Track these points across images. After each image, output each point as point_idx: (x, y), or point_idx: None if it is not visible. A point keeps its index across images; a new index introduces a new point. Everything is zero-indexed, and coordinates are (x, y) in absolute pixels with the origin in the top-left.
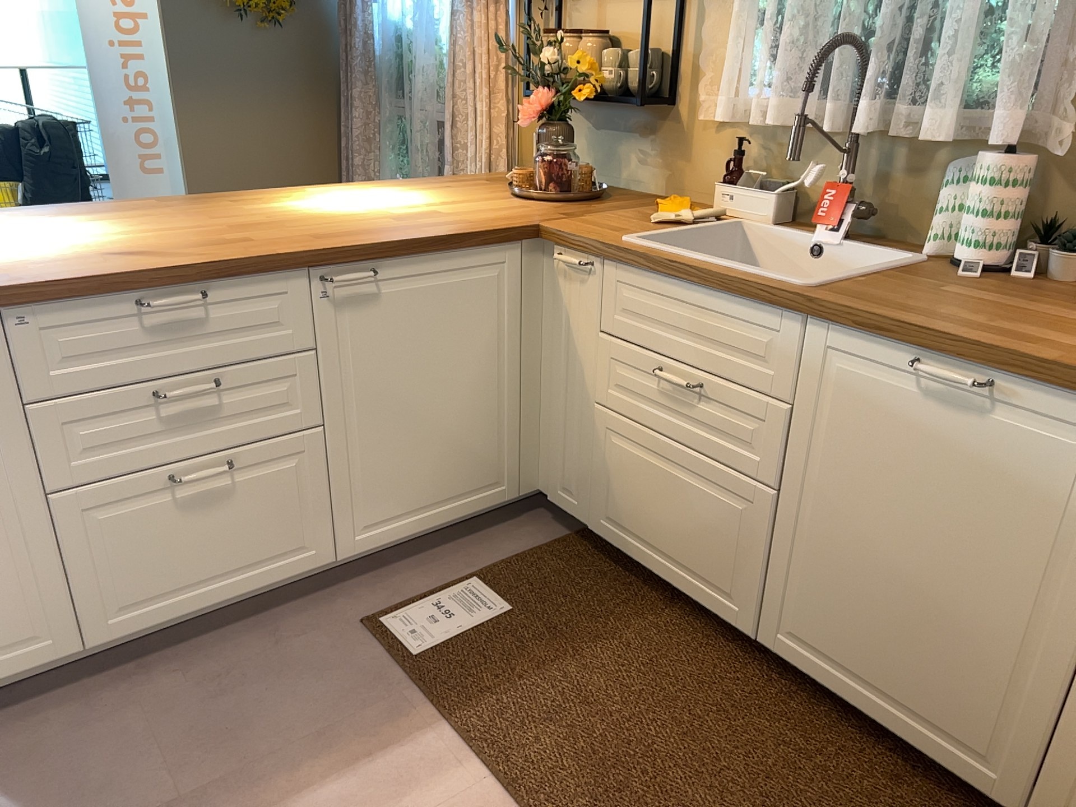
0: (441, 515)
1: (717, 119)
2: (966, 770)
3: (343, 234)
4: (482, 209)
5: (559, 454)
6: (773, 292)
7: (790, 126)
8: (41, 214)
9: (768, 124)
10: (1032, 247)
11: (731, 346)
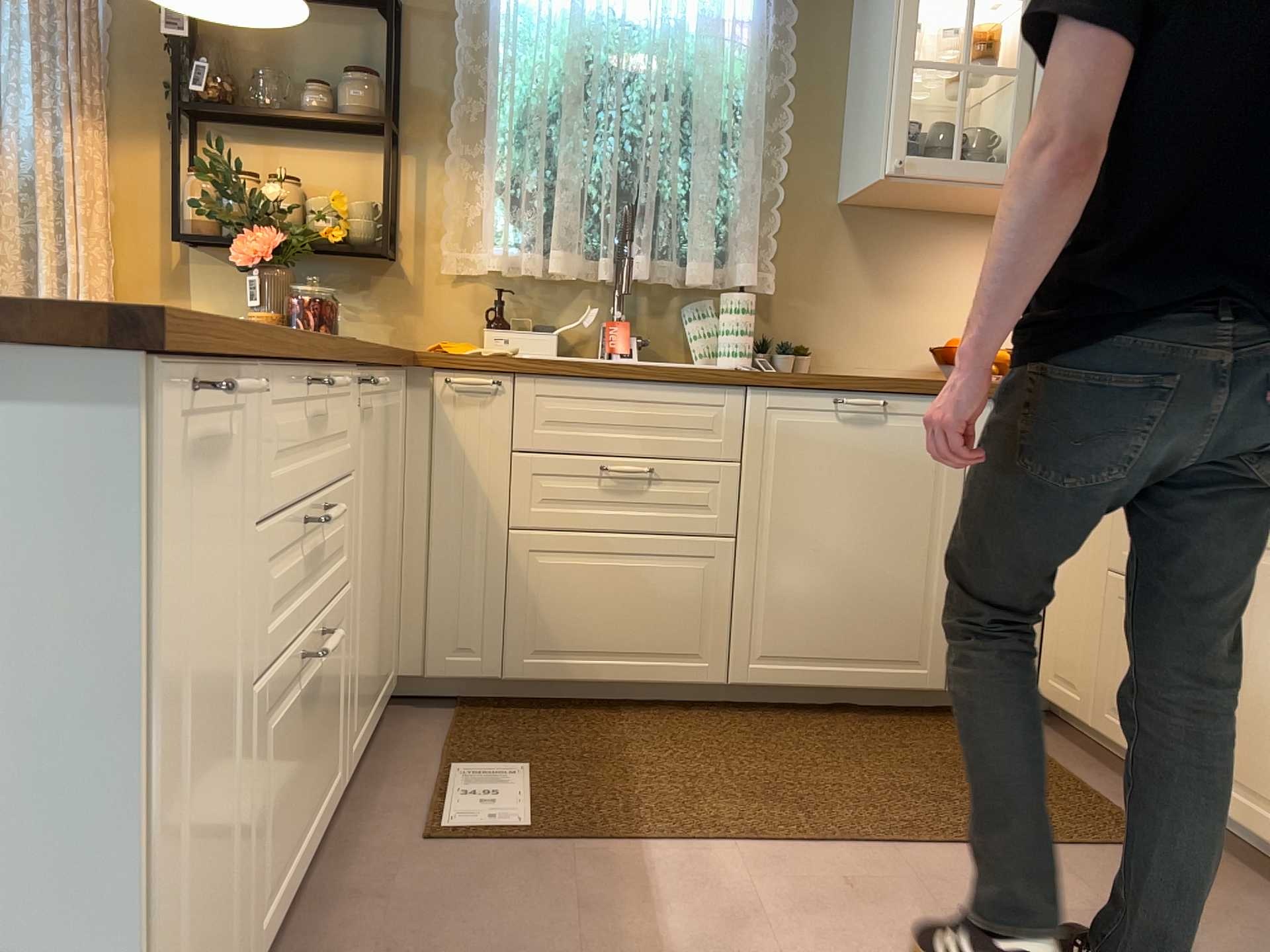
0: (375, 714)
1: (493, 267)
2: (909, 680)
3: None
4: None
5: (447, 611)
6: (719, 372)
7: (572, 272)
8: None
9: (536, 273)
10: (752, 356)
11: (678, 427)
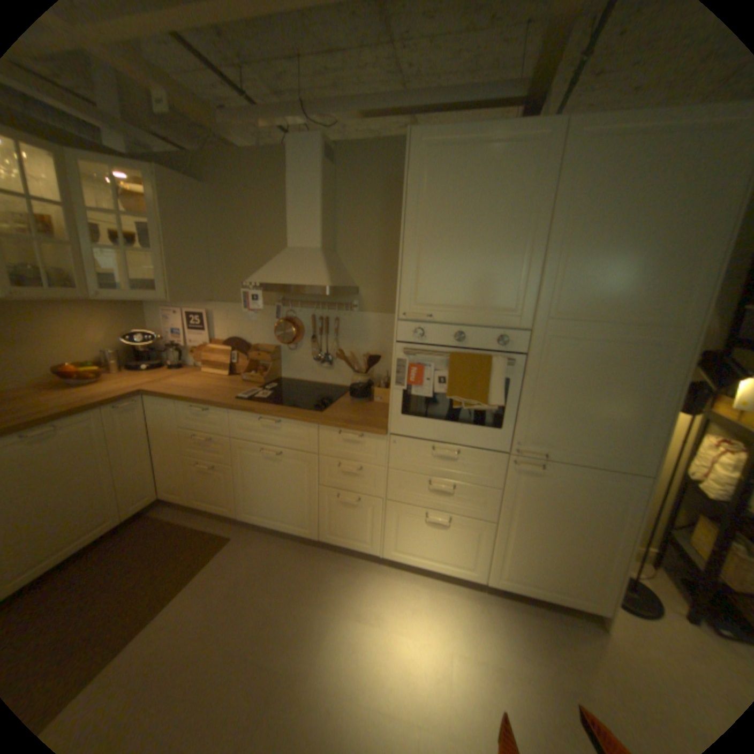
0: None
1: None
2: (103, 531)
3: None
4: None
5: None
6: None
7: None
8: None
9: None
10: None
11: None
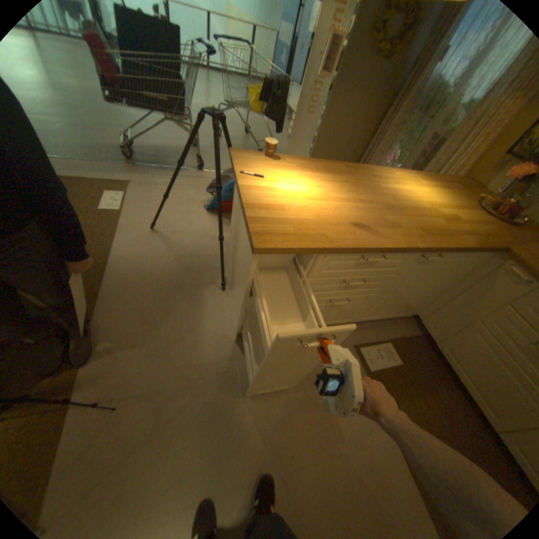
0: (388, 318)
1: None
2: None
3: (433, 231)
4: (477, 221)
5: (442, 317)
6: None
7: None
8: (308, 166)
9: None
10: None
11: None
